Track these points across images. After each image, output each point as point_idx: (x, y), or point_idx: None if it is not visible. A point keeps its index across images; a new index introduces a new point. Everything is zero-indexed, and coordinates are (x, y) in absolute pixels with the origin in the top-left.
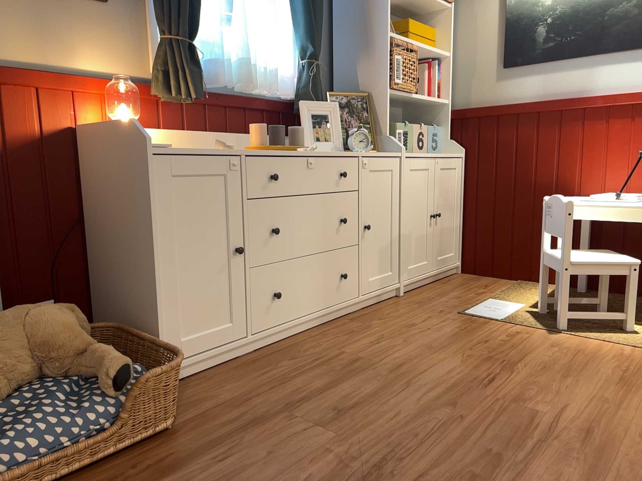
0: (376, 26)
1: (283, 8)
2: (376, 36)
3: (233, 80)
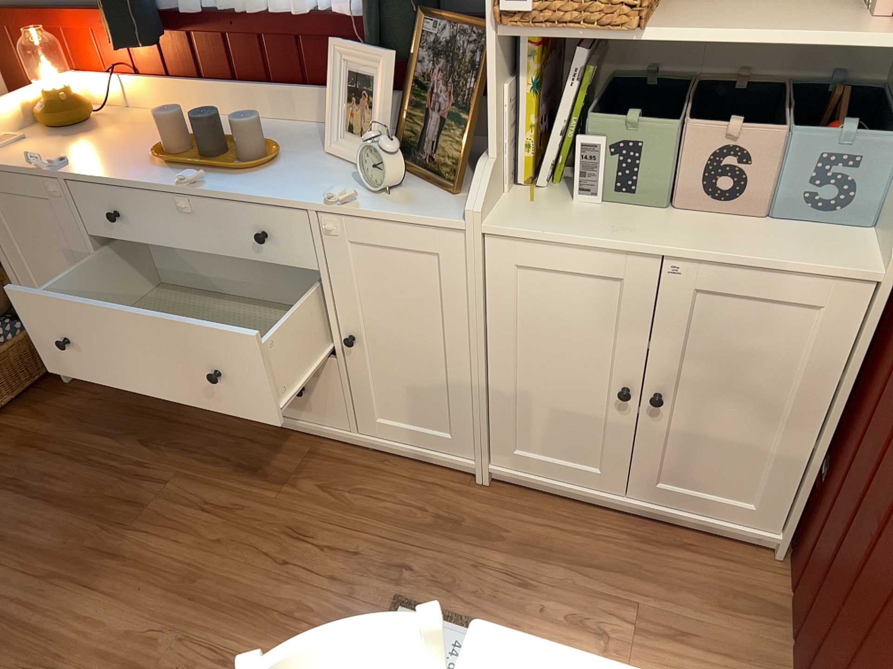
0: None
1: None
2: None
3: None
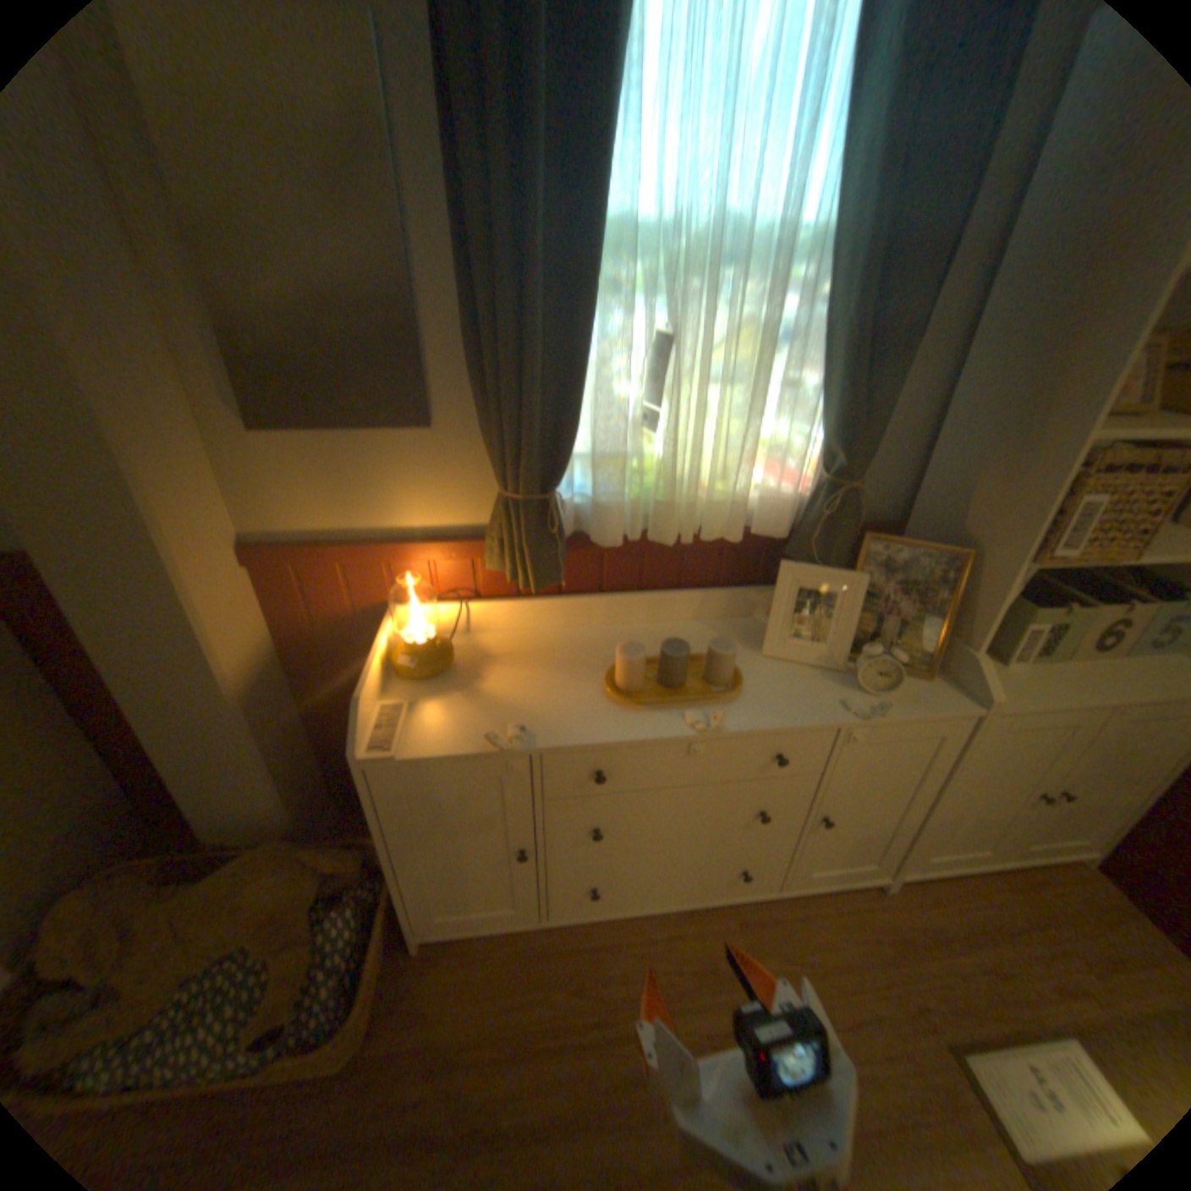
0: (1068, 404)
1: (809, 358)
2: (1055, 431)
3: (651, 522)
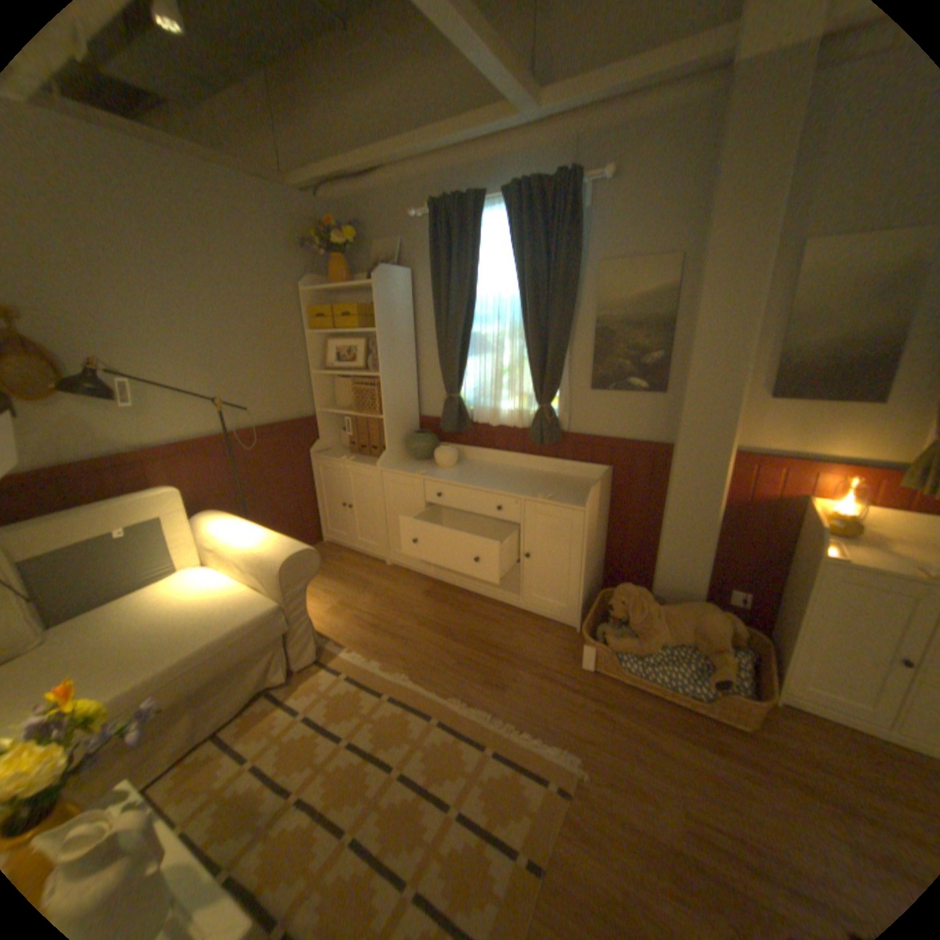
0: None
1: None
2: None
3: None
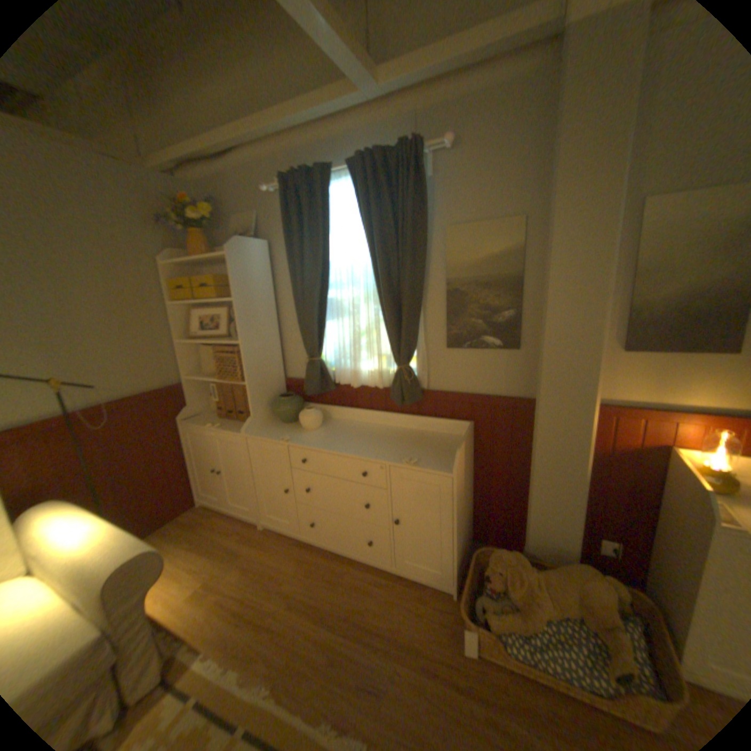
0: None
1: None
2: None
3: None
